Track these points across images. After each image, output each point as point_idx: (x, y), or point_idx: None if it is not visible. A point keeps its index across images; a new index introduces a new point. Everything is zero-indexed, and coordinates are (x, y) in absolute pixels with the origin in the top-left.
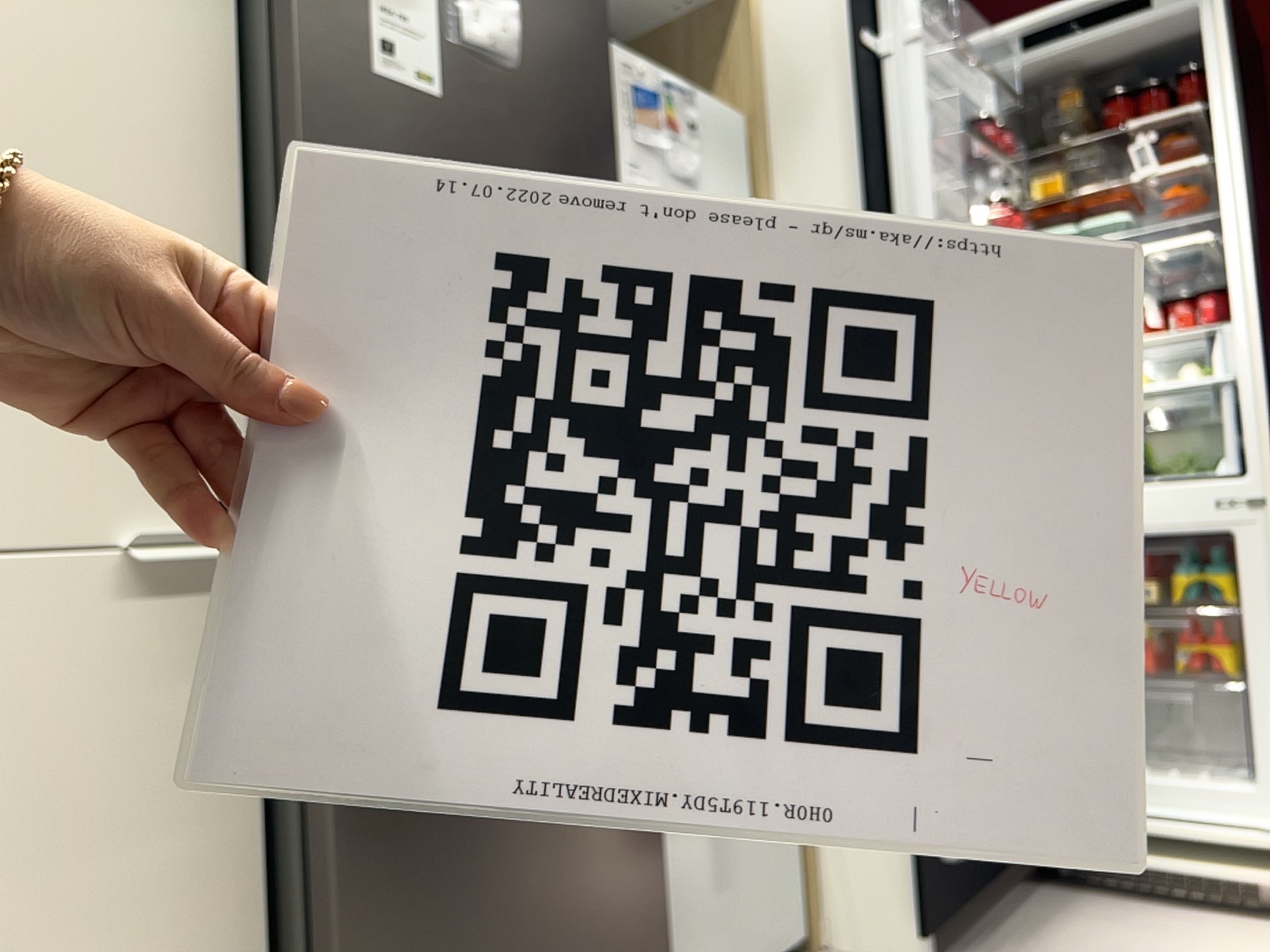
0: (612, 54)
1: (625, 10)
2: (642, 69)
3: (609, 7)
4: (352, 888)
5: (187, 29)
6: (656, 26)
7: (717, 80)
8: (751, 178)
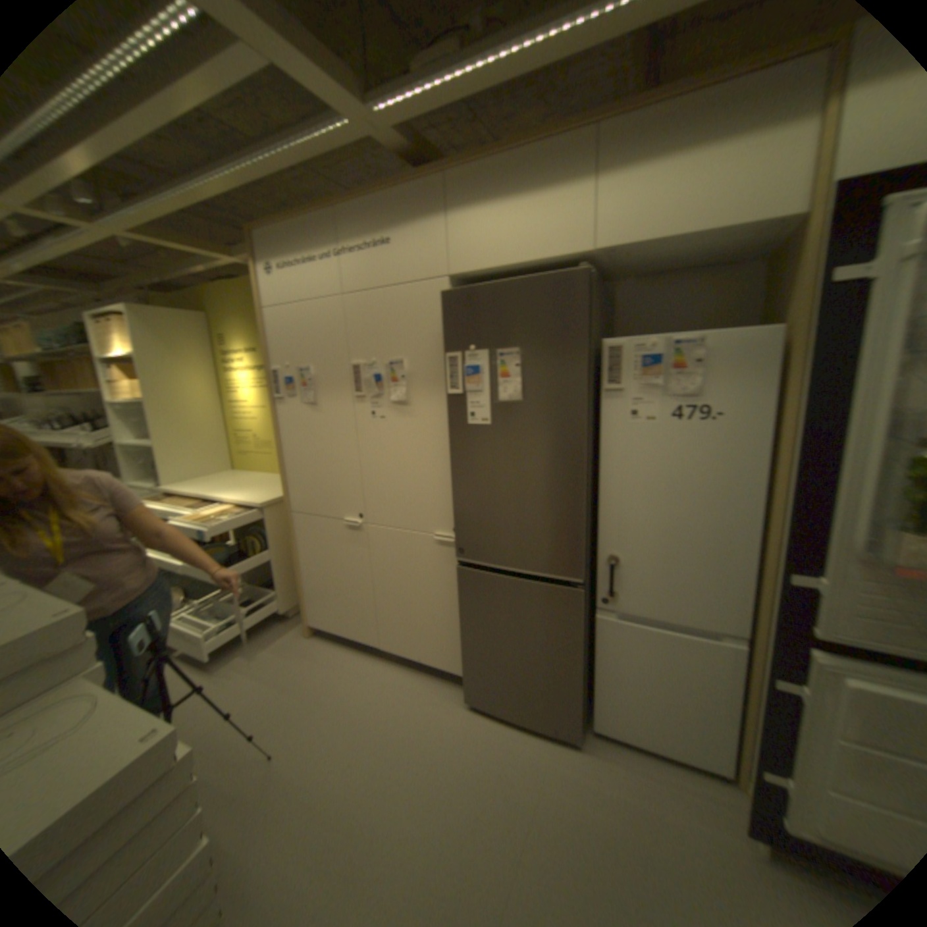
0: (626, 346)
1: (750, 242)
2: (653, 343)
3: (587, 348)
4: (465, 624)
5: (446, 414)
6: (787, 237)
7: (795, 286)
8: (790, 367)
